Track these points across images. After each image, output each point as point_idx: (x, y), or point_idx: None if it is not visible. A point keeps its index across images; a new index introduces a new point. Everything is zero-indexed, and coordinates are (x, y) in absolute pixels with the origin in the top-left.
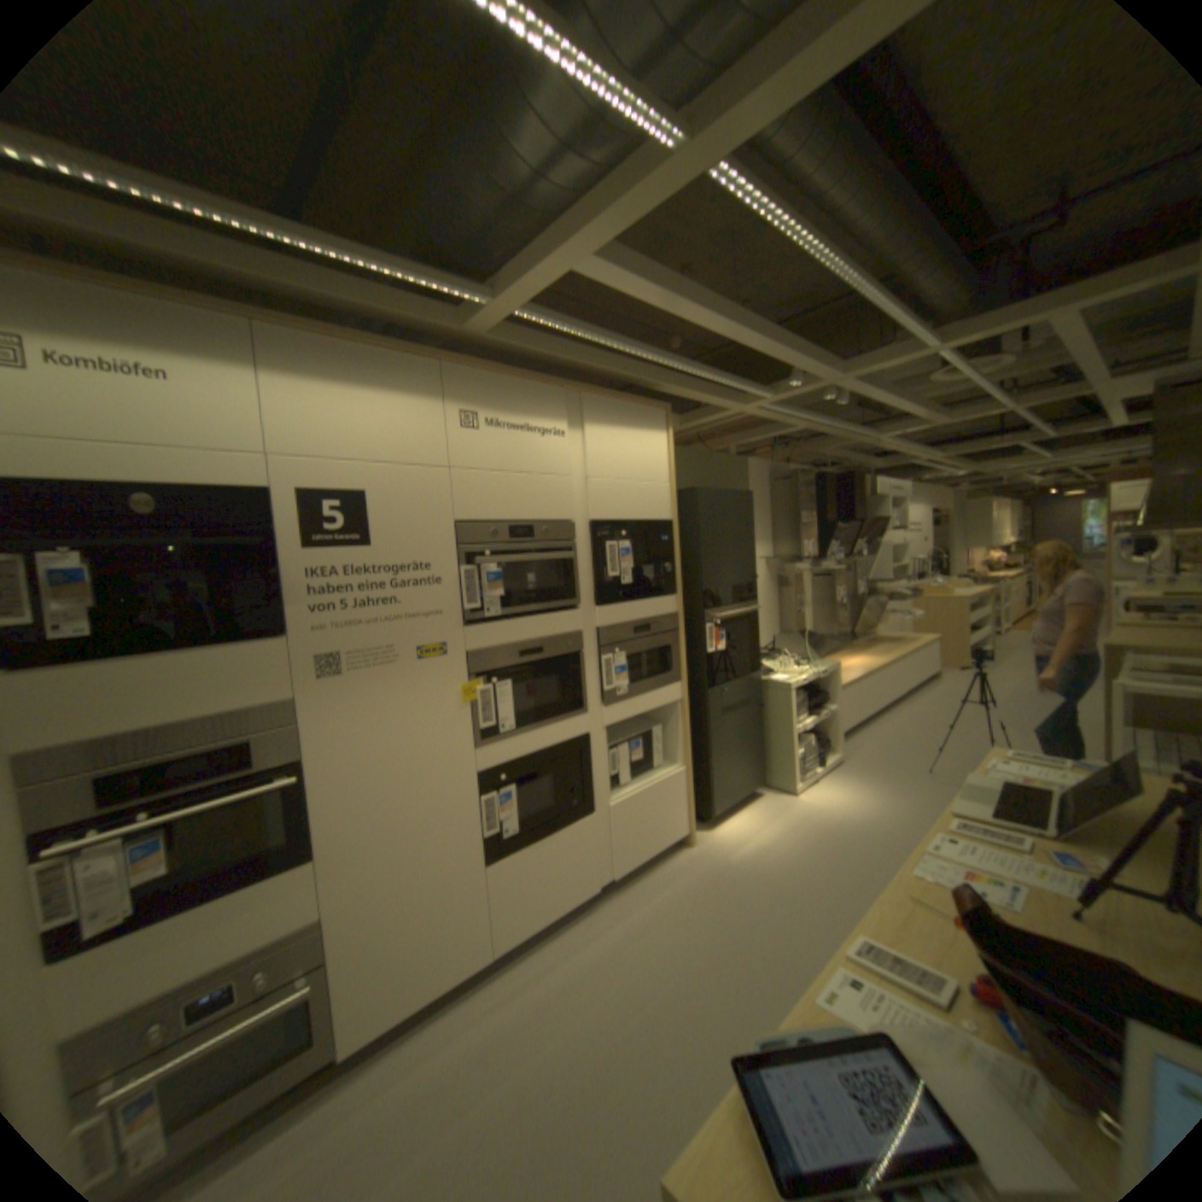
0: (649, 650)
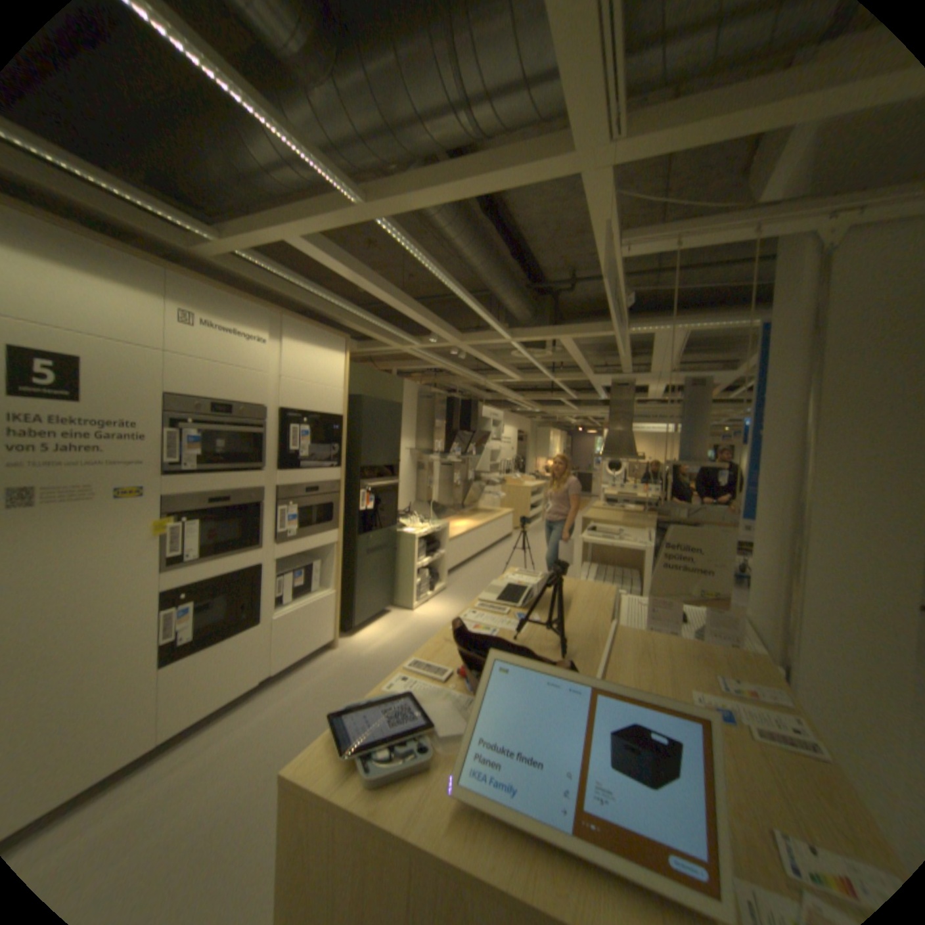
0: (316, 505)
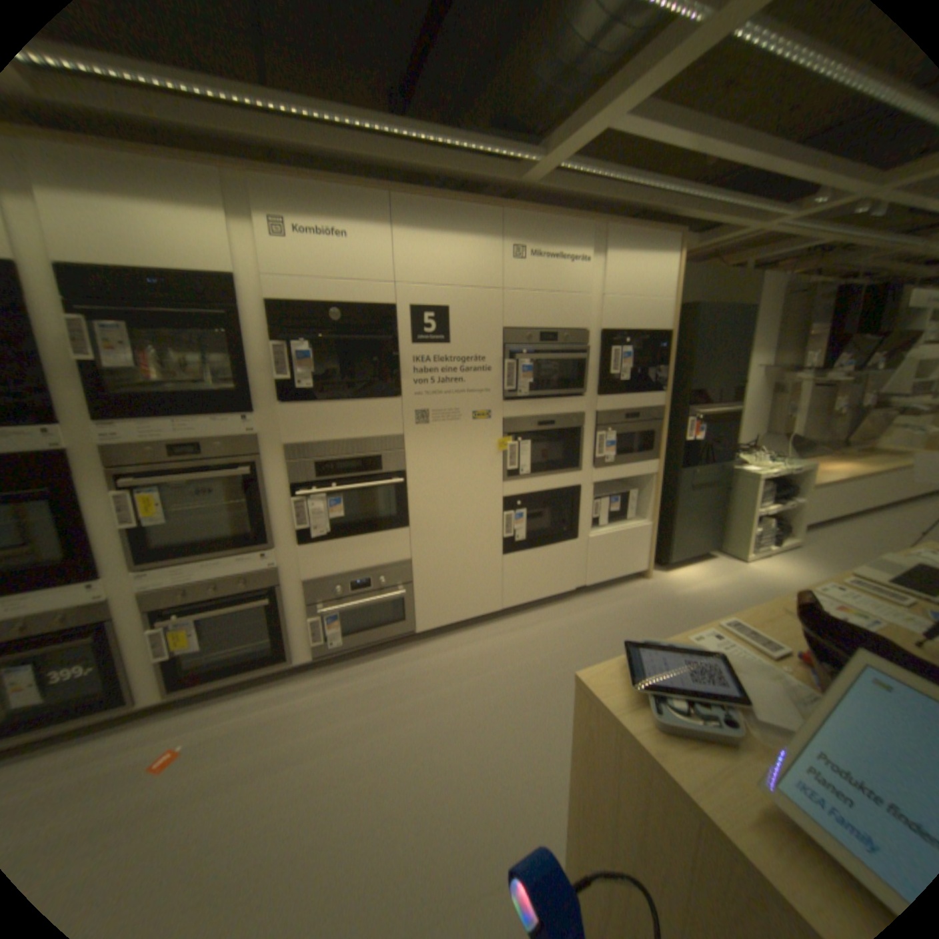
0: (636, 432)
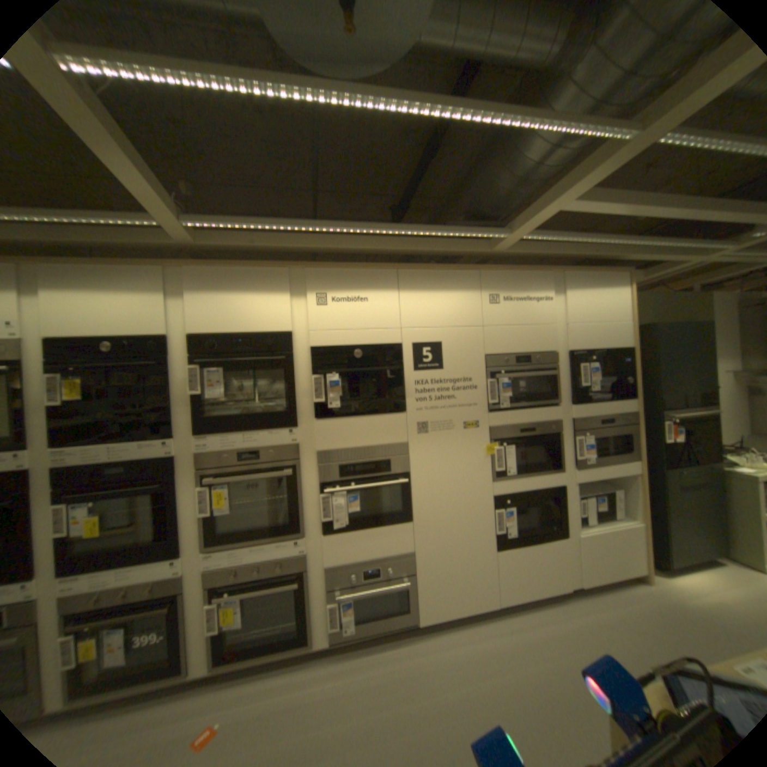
0: (614, 436)
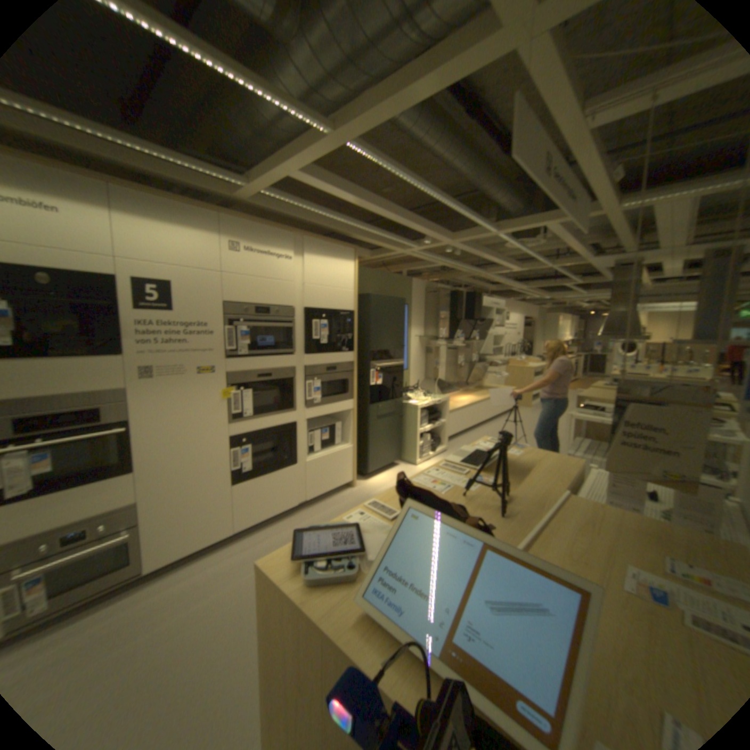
0: (334, 381)
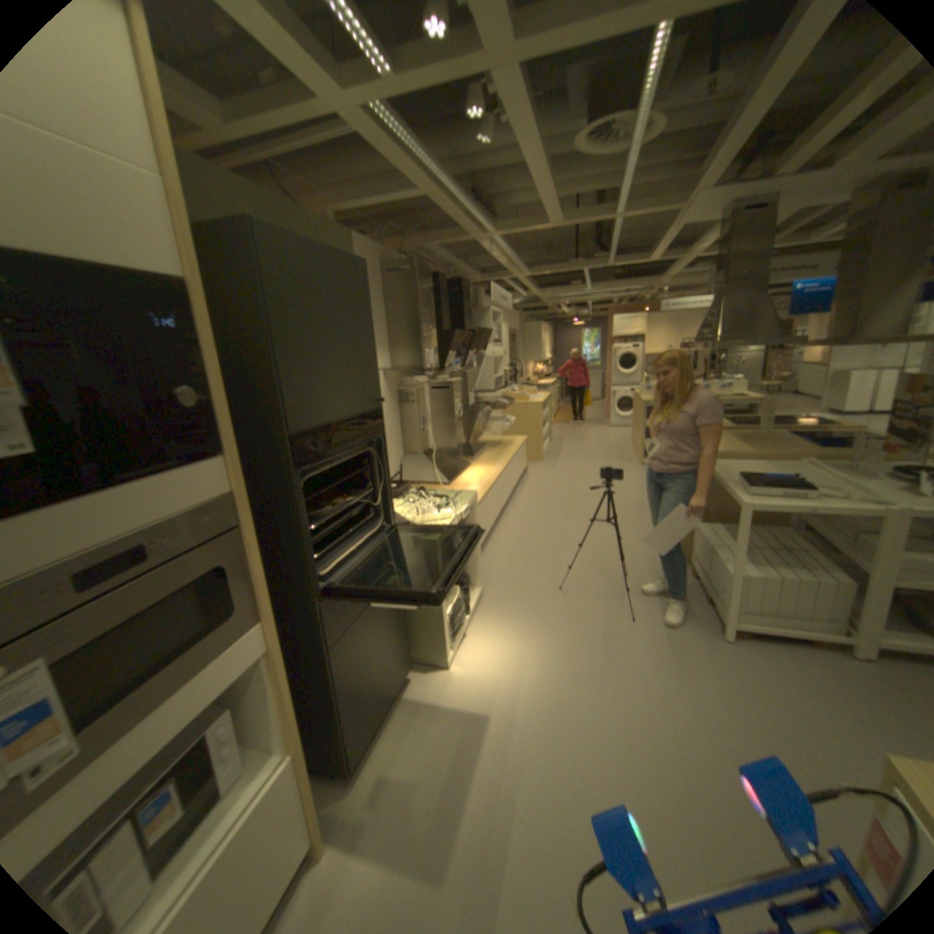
0: (157, 601)
